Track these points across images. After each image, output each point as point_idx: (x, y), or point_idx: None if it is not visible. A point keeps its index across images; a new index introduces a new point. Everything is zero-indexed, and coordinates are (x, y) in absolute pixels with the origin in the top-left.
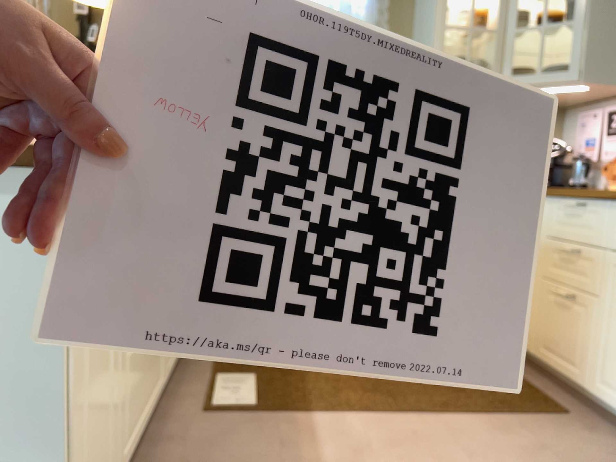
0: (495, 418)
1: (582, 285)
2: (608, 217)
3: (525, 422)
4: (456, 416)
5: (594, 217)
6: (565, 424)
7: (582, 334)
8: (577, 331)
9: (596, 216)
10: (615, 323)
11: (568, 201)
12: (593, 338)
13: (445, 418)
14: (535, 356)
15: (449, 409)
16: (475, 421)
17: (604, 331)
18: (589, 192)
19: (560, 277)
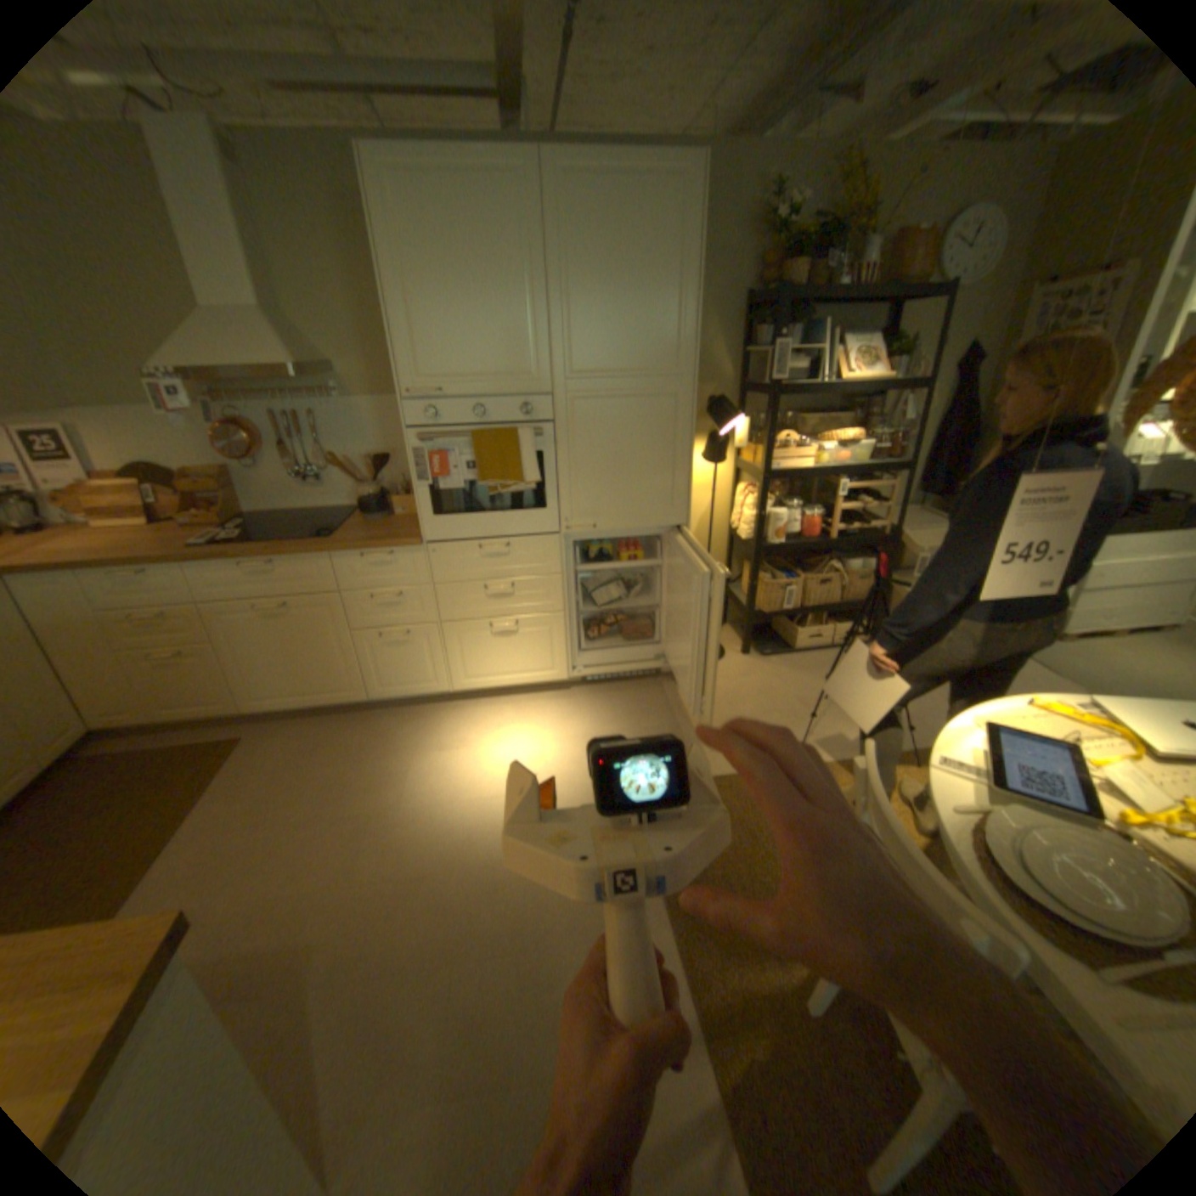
0: (207, 792)
1: (179, 641)
2: (179, 578)
3: (227, 773)
4: (183, 823)
5: (159, 581)
6: (246, 749)
7: (203, 678)
8: (195, 679)
9: (161, 579)
10: (236, 656)
11: (107, 573)
12: (219, 676)
13: (179, 833)
14: (147, 724)
15: (168, 826)
16: (201, 810)
17: (227, 666)
18: (141, 561)
19: (141, 644)
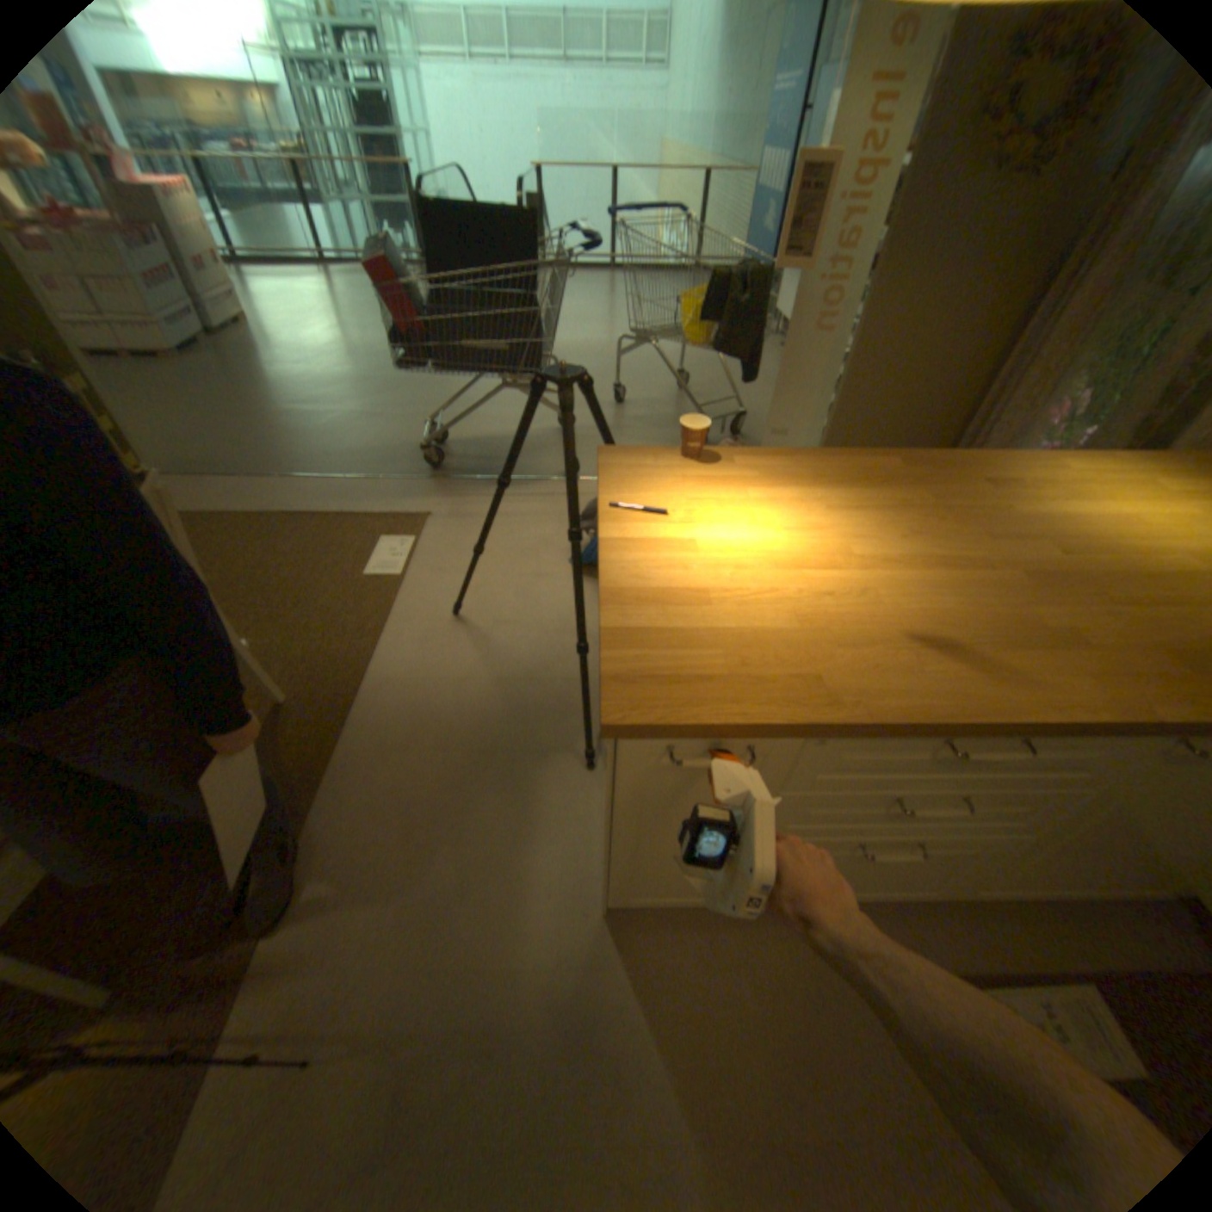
0: None
1: None
2: None
3: None
4: None
5: None
6: None
7: None
8: None
9: None
10: None
11: None
12: None
13: None
14: None
15: None
16: None
17: None
18: None
19: None
